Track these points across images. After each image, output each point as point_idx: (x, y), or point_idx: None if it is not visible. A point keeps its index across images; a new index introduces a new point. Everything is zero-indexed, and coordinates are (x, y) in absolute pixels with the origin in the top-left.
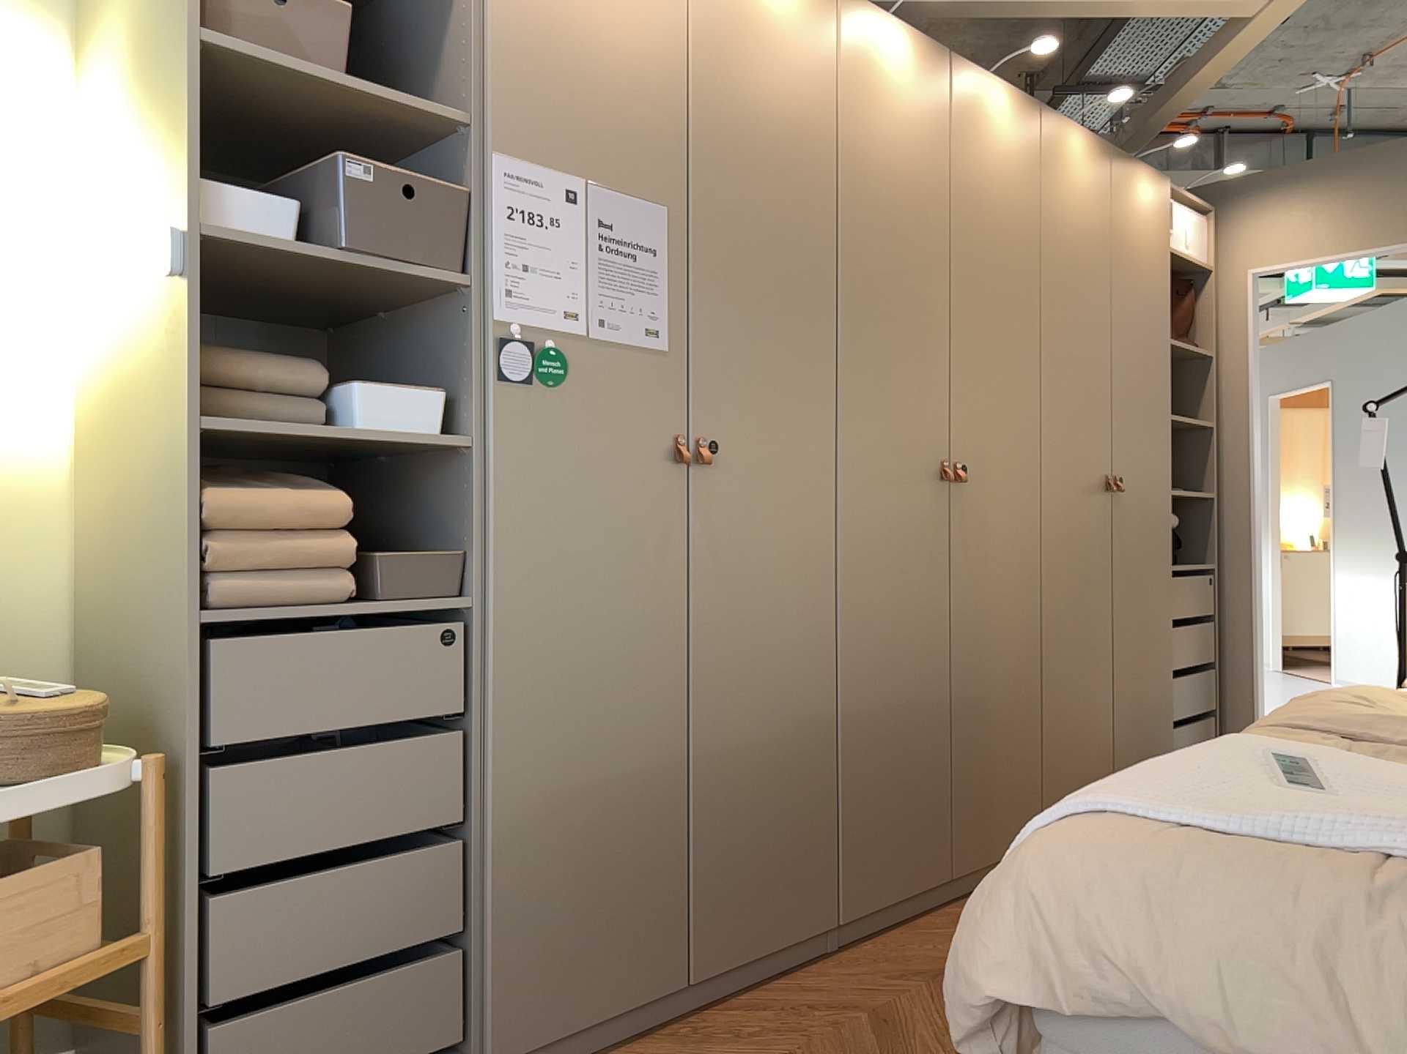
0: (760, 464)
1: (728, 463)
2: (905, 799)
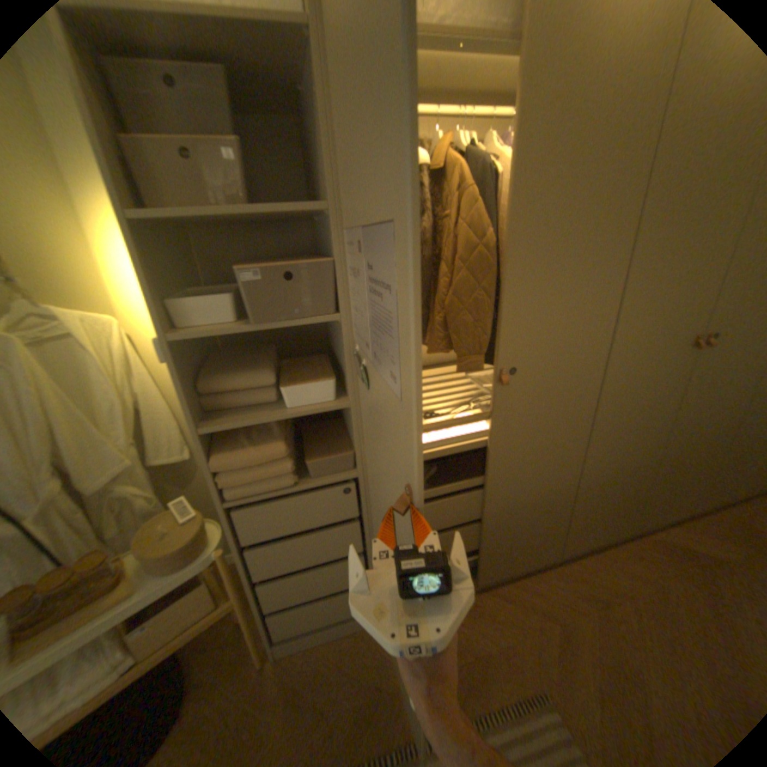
0: (545, 374)
1: (522, 378)
2: (613, 510)
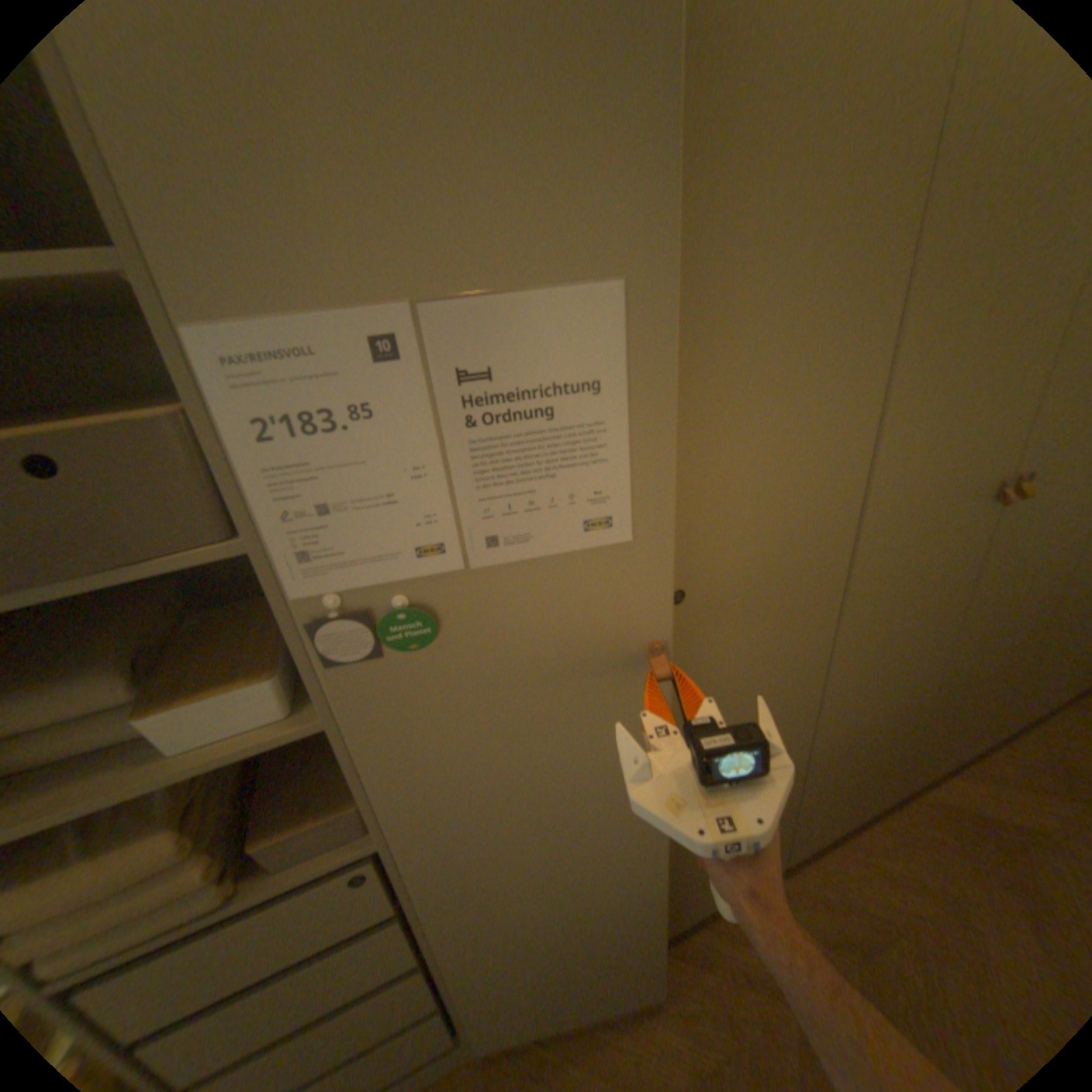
0: (744, 590)
1: (699, 605)
2: (867, 778)
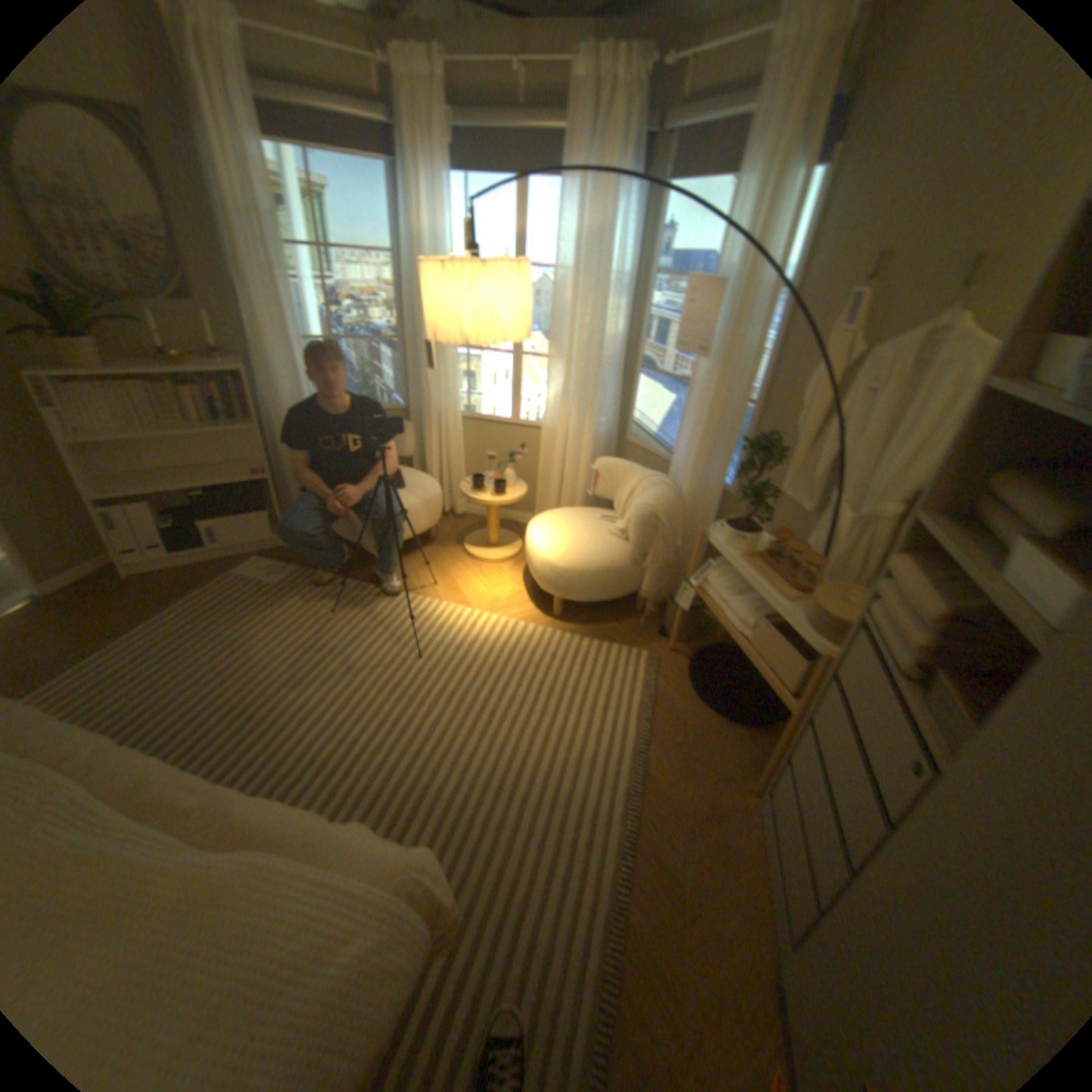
0: None
1: None
2: None
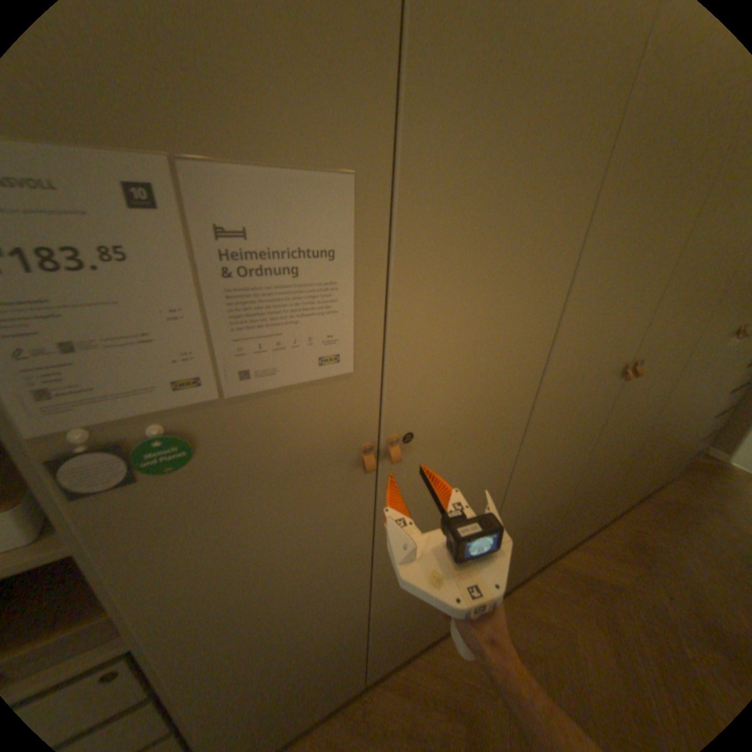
0: (457, 432)
1: (423, 443)
2: (524, 556)
